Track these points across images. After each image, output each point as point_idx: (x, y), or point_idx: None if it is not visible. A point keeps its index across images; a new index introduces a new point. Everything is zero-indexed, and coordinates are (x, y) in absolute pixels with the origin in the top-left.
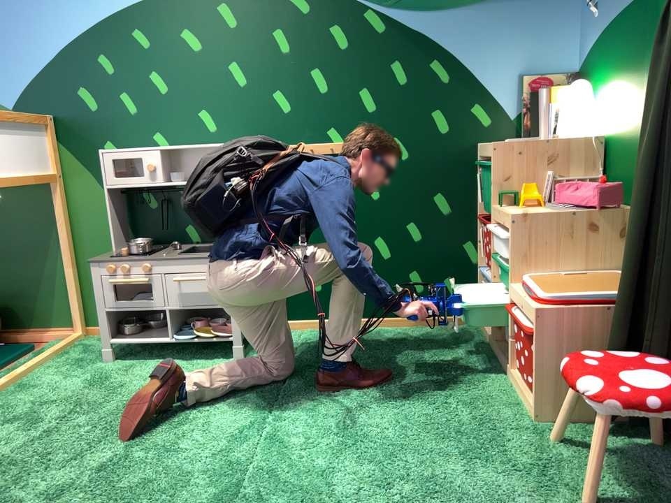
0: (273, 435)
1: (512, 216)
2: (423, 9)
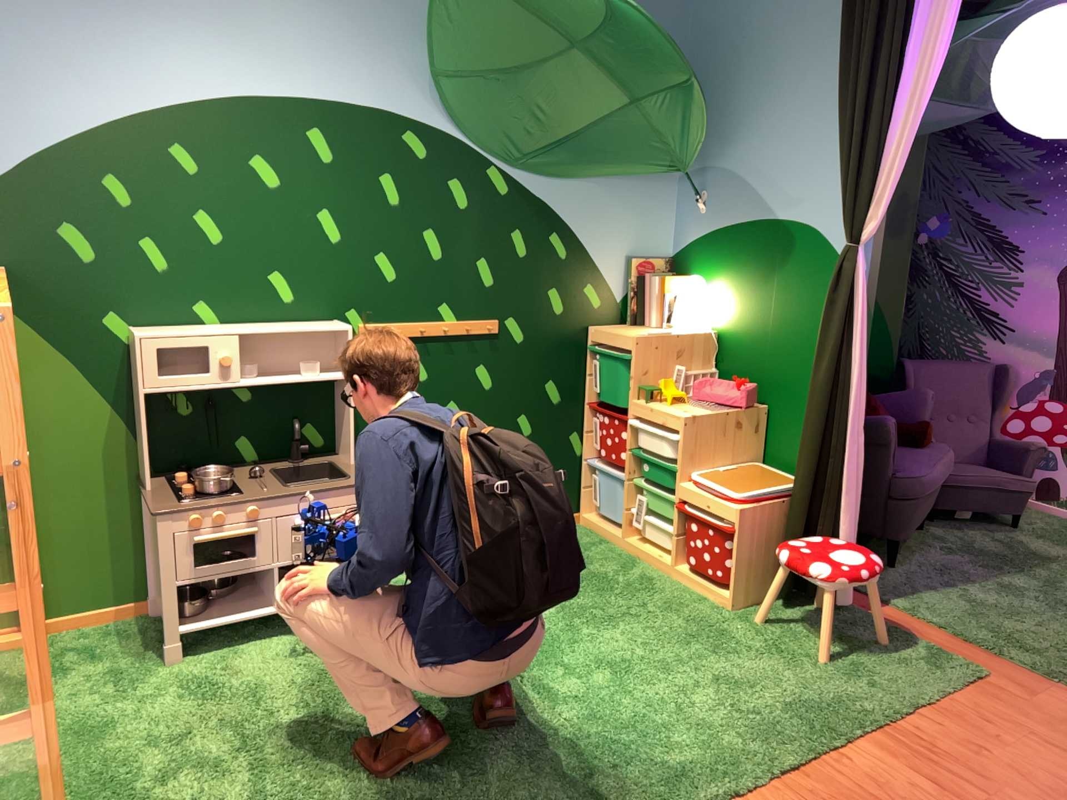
0: (536, 677)
1: (680, 418)
2: (547, 179)
